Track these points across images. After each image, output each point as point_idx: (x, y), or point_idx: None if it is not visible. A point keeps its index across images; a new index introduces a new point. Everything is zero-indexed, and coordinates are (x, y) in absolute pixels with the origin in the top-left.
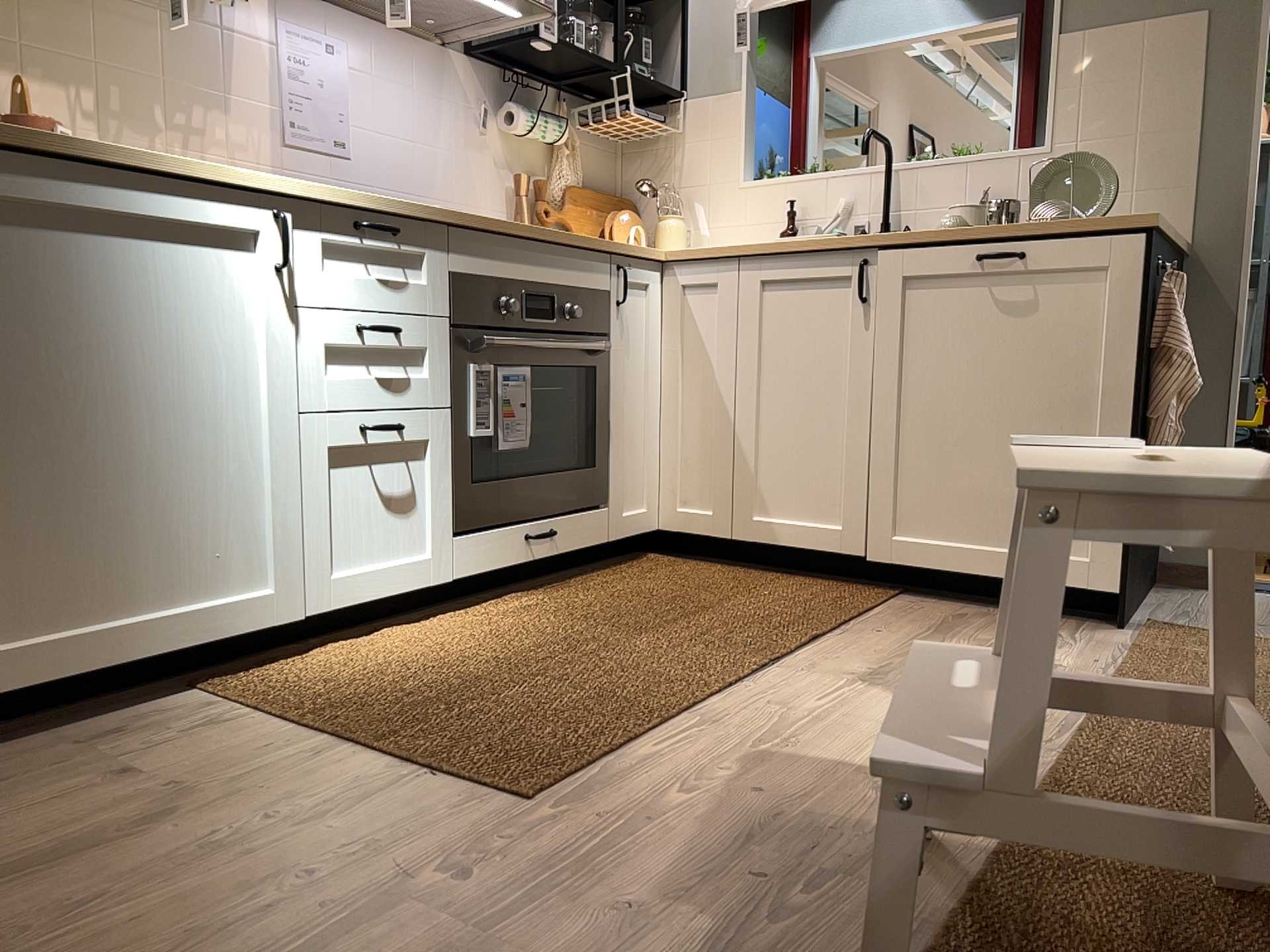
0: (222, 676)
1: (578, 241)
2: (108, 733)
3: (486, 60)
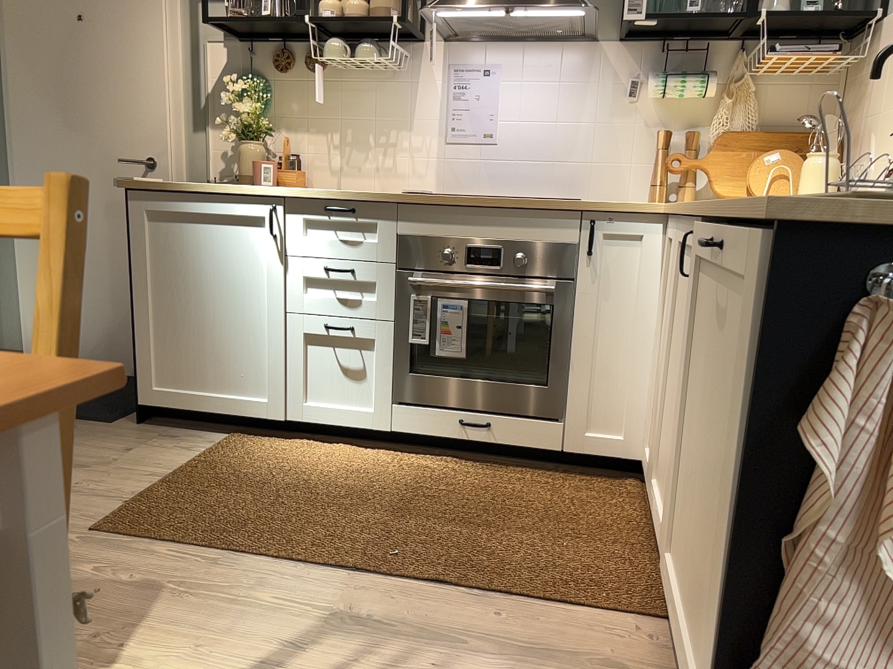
0: (251, 434)
1: (531, 205)
2: (171, 437)
3: (637, 38)
